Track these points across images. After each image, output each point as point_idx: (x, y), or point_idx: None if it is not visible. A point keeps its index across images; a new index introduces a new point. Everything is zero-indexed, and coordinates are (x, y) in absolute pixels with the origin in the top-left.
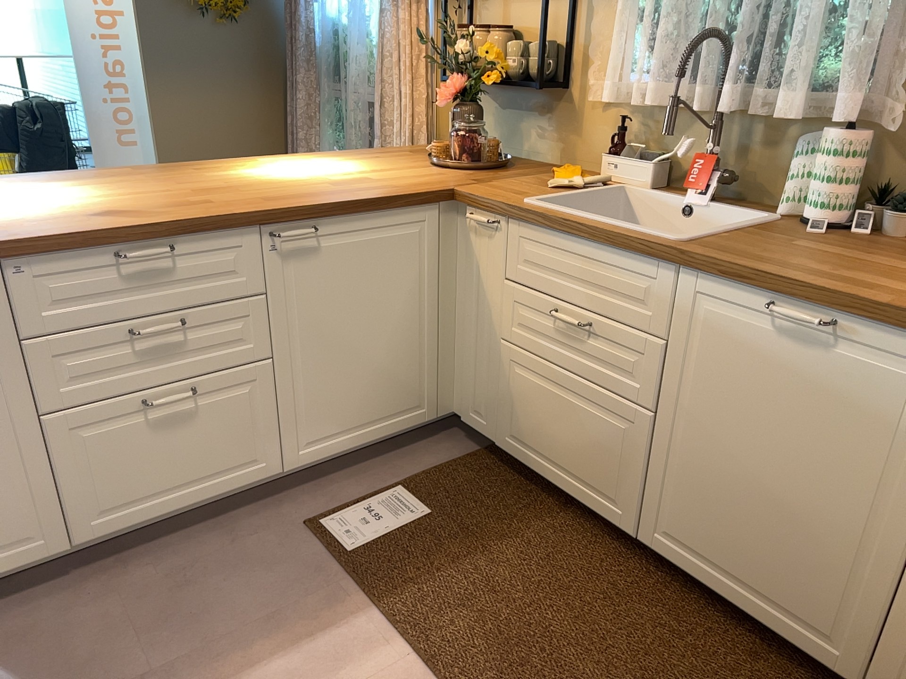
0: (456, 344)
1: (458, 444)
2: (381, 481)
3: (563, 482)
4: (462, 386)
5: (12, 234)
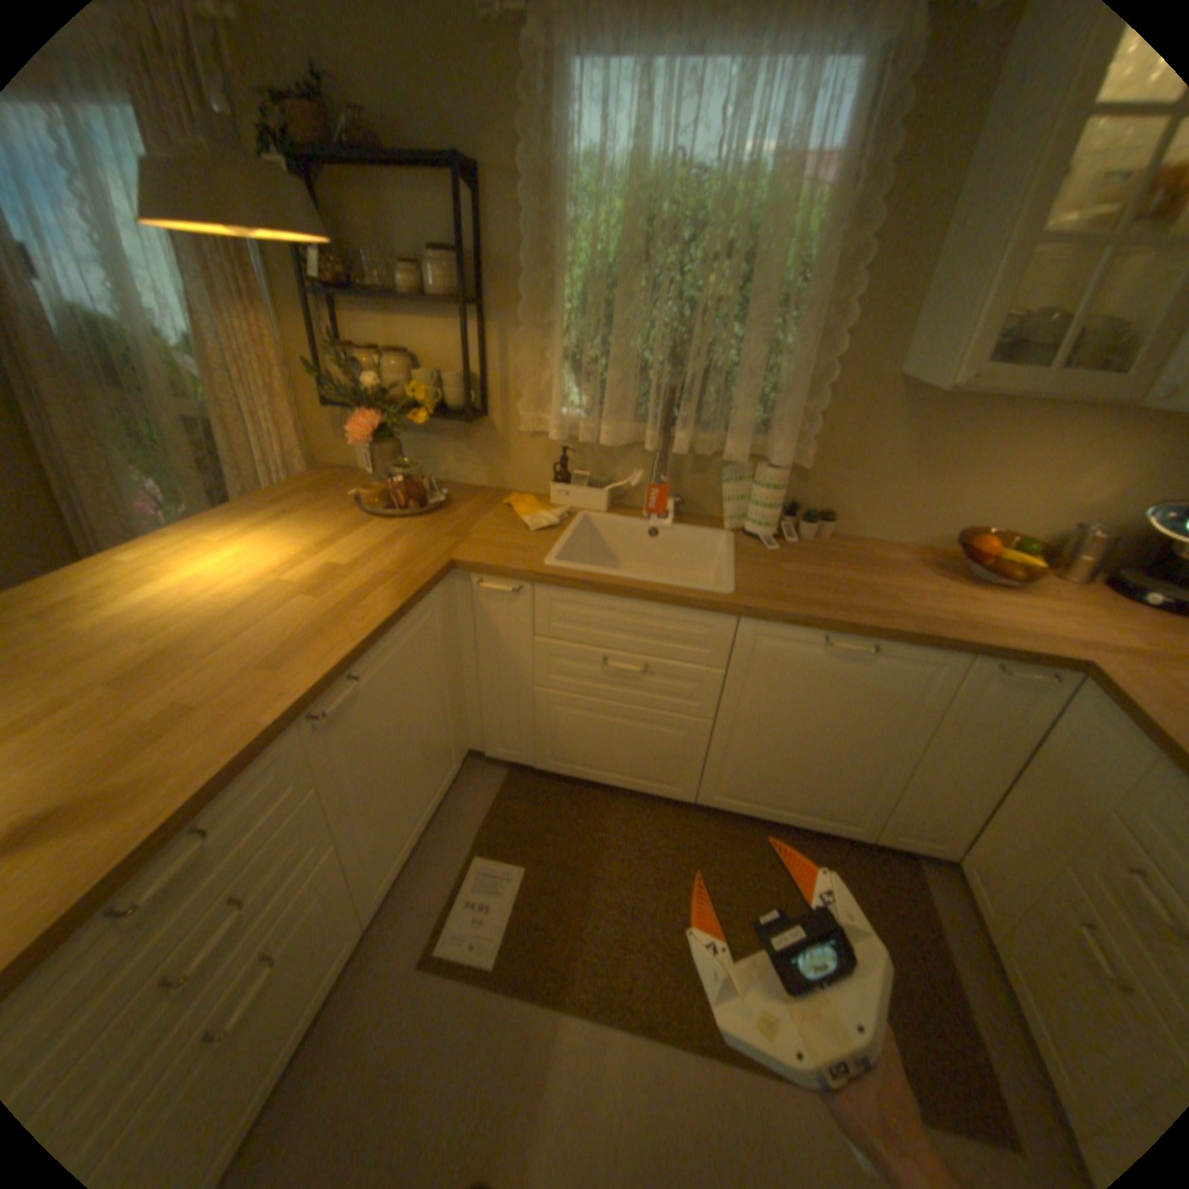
0: (467, 695)
1: (485, 776)
2: (451, 862)
3: (618, 782)
4: (479, 727)
5: None
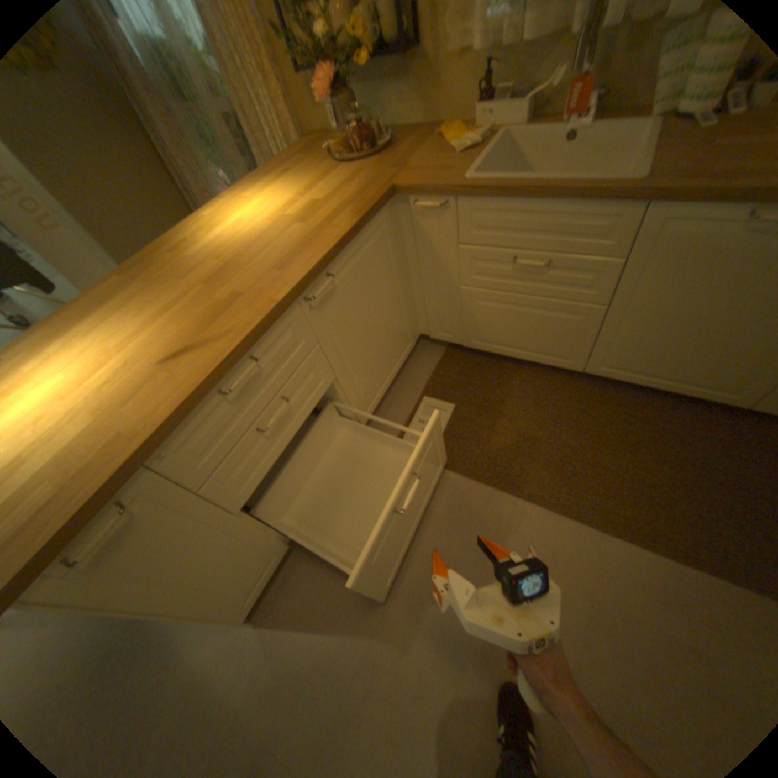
0: (415, 296)
1: (430, 352)
2: (410, 398)
3: (522, 356)
4: (425, 319)
5: (125, 434)
